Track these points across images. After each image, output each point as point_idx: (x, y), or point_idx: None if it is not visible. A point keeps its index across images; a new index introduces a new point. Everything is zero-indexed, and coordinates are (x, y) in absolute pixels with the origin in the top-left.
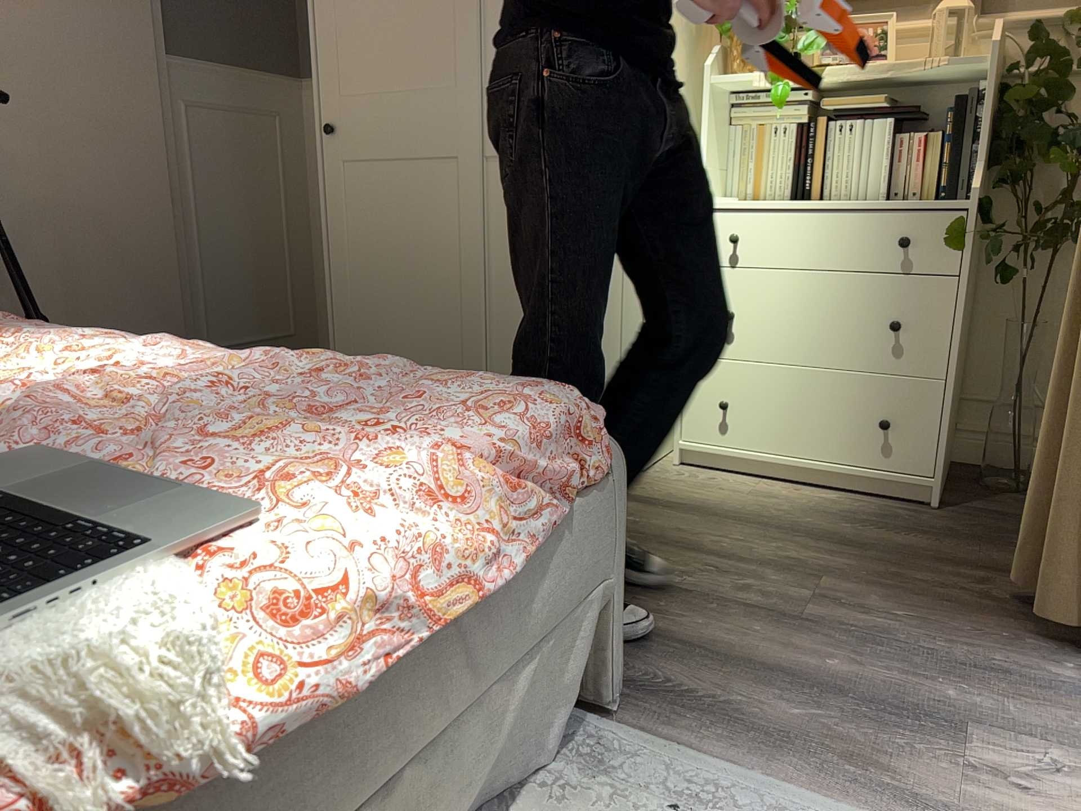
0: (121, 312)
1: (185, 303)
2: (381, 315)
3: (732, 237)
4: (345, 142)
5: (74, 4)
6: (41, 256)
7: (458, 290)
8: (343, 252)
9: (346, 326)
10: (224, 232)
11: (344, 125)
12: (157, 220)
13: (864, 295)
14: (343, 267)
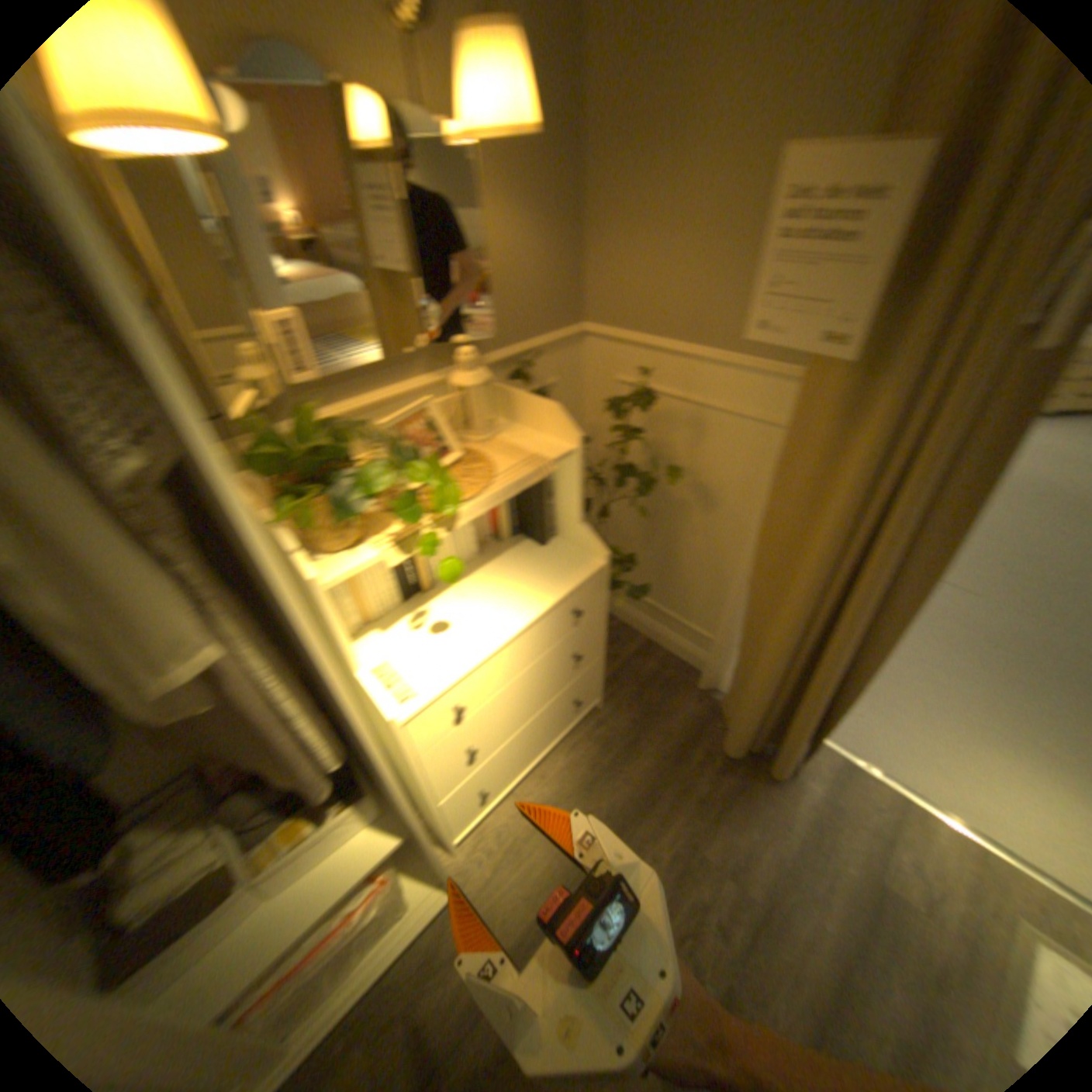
0: None
1: None
2: None
3: (462, 713)
4: None
5: None
6: None
7: None
8: None
9: None
10: None
11: None
12: None
13: (556, 657)
14: None
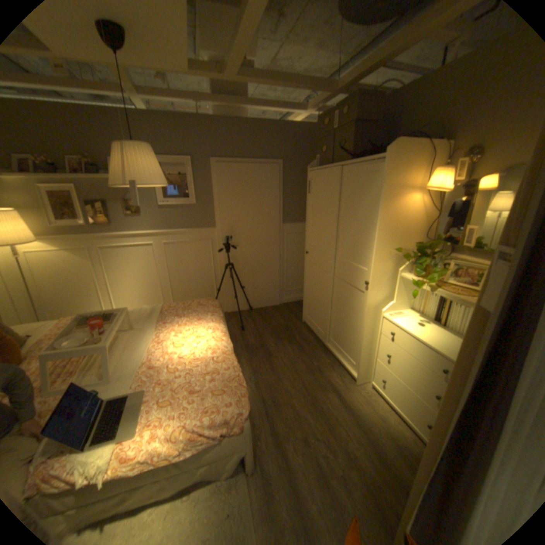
0: (263, 283)
1: (279, 281)
2: (312, 303)
3: (391, 333)
4: (309, 257)
5: (259, 218)
6: (246, 272)
7: (325, 307)
8: (306, 283)
9: (306, 301)
10: (292, 263)
11: (309, 253)
12: (274, 263)
13: (430, 378)
14: (306, 287)
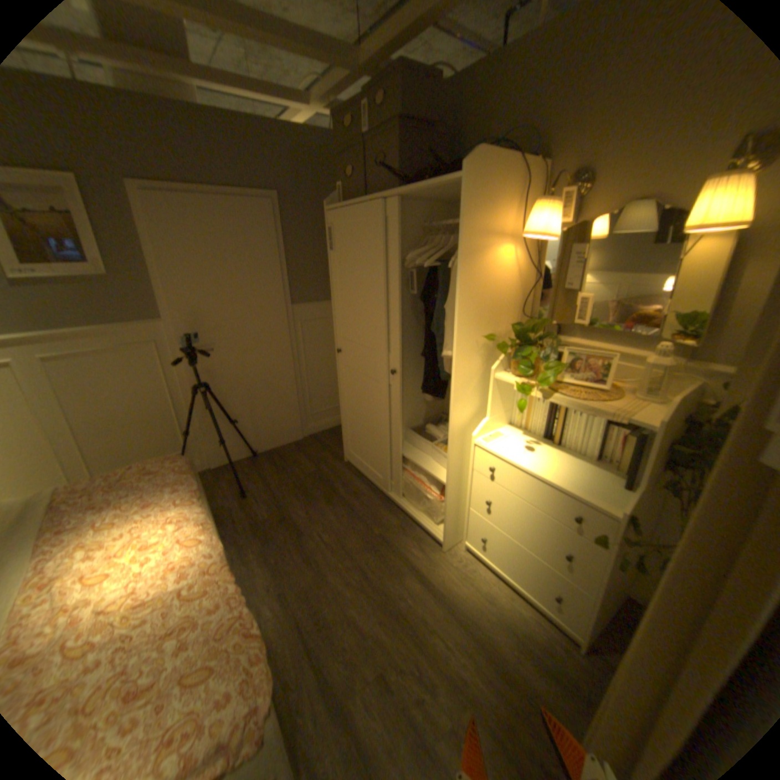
0: (270, 409)
1: (299, 400)
2: (357, 431)
3: (490, 469)
4: (344, 357)
5: (248, 296)
6: (237, 394)
7: (380, 436)
8: (345, 400)
9: (347, 429)
10: (316, 369)
11: (343, 351)
12: (285, 372)
13: (554, 530)
14: (345, 406)
